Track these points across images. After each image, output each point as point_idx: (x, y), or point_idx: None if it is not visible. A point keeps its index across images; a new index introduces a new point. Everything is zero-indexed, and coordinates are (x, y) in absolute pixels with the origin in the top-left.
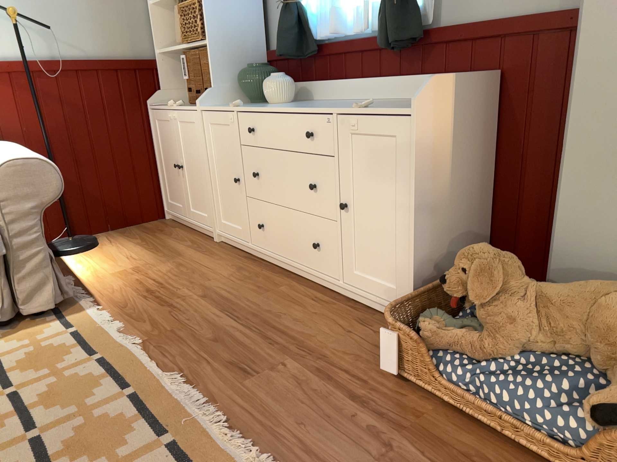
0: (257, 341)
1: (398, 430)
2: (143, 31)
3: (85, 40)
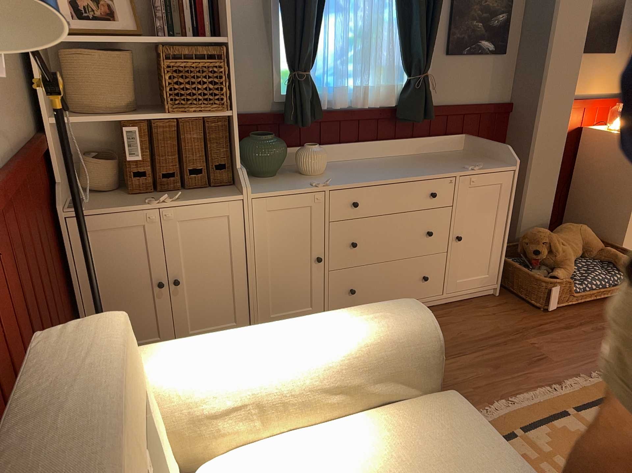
0: (500, 350)
1: (592, 323)
2: (22, 87)
3: (1, 114)
